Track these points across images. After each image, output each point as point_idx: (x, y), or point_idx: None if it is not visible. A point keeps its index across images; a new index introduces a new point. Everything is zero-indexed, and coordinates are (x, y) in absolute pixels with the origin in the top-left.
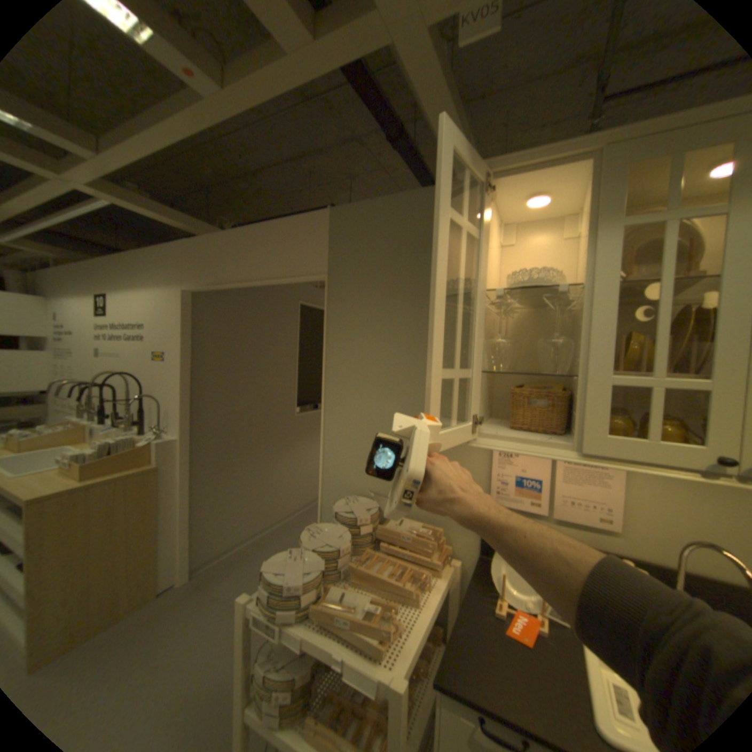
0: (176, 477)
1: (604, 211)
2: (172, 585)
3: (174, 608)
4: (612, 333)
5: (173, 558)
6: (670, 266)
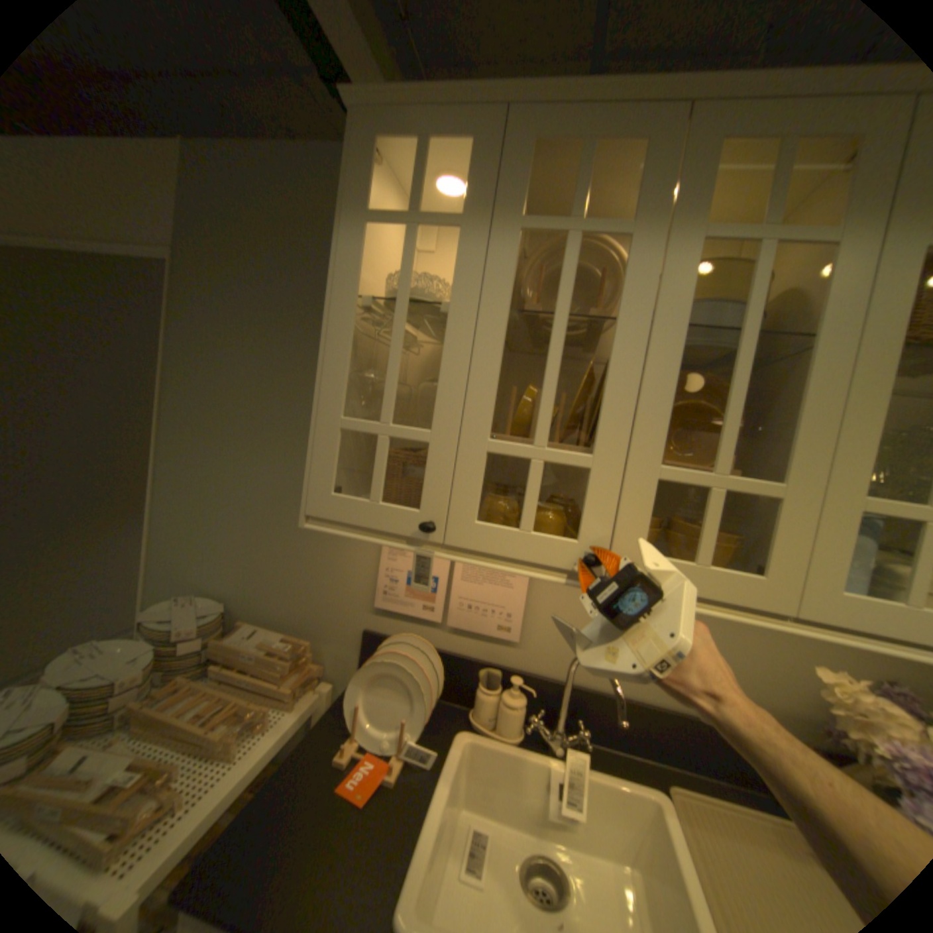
0: None
1: (500, 202)
2: None
3: None
4: (495, 380)
5: None
6: (566, 295)
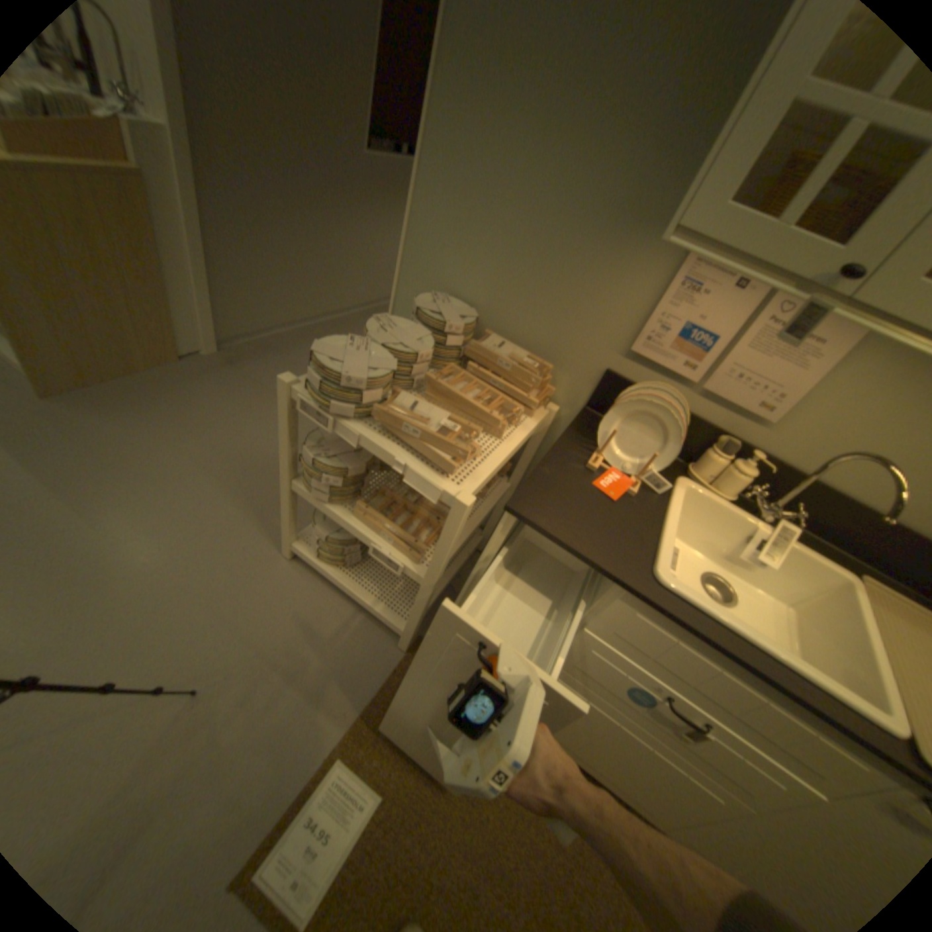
0: (177, 199)
1: None
2: (199, 350)
3: (205, 376)
4: None
5: (194, 319)
6: None
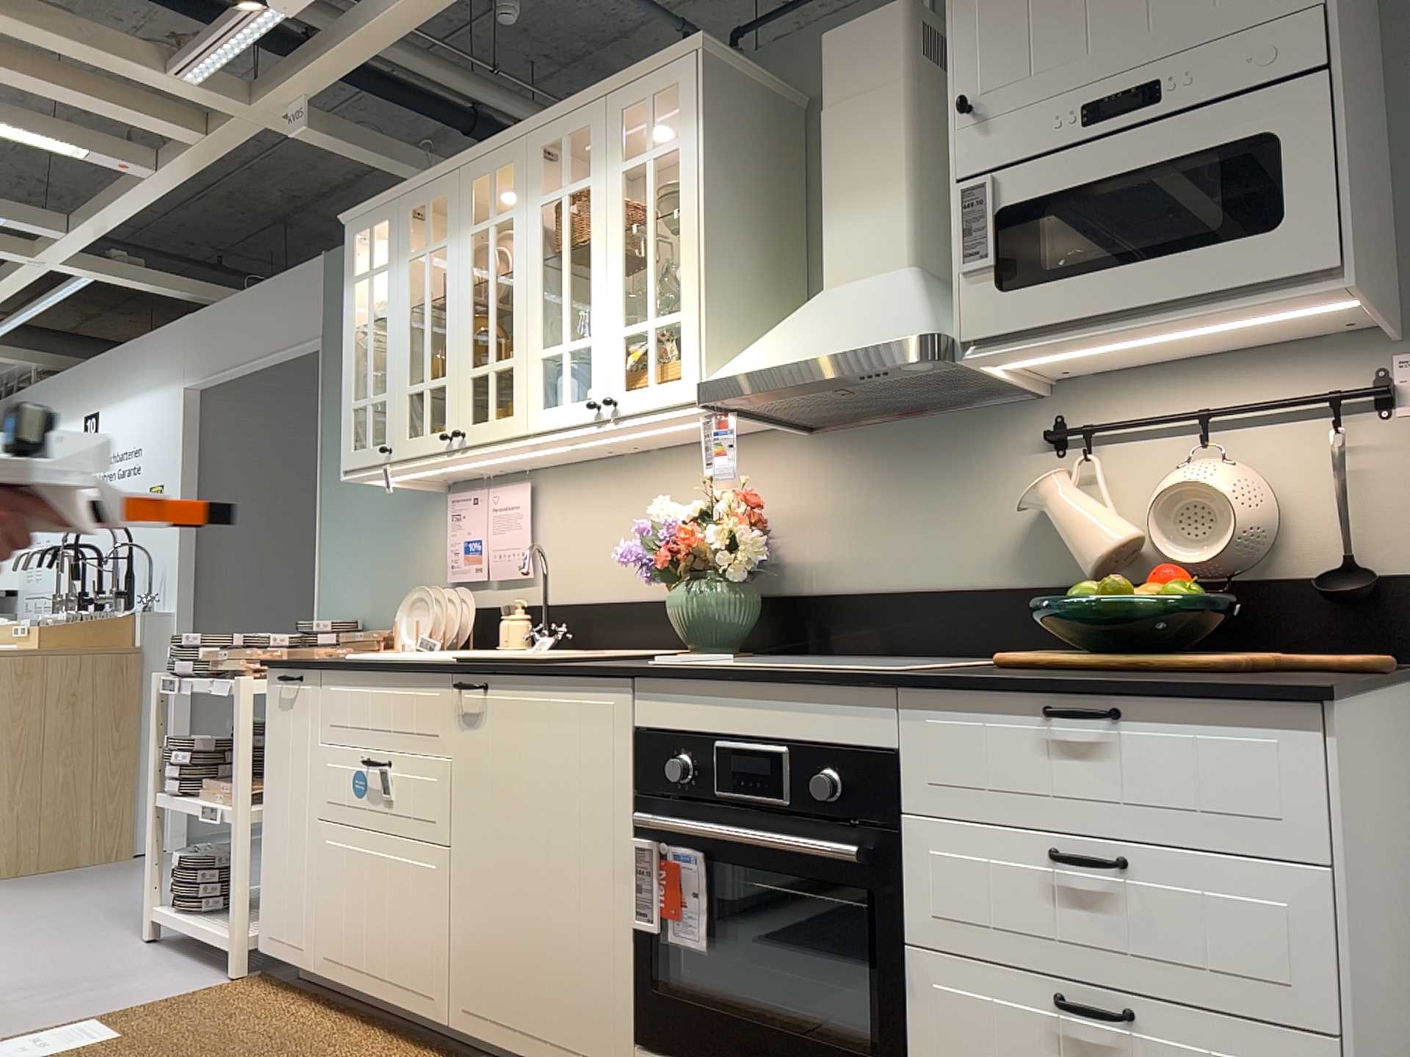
0: None
1: (401, 253)
2: None
3: None
4: (410, 352)
5: None
6: (427, 291)
